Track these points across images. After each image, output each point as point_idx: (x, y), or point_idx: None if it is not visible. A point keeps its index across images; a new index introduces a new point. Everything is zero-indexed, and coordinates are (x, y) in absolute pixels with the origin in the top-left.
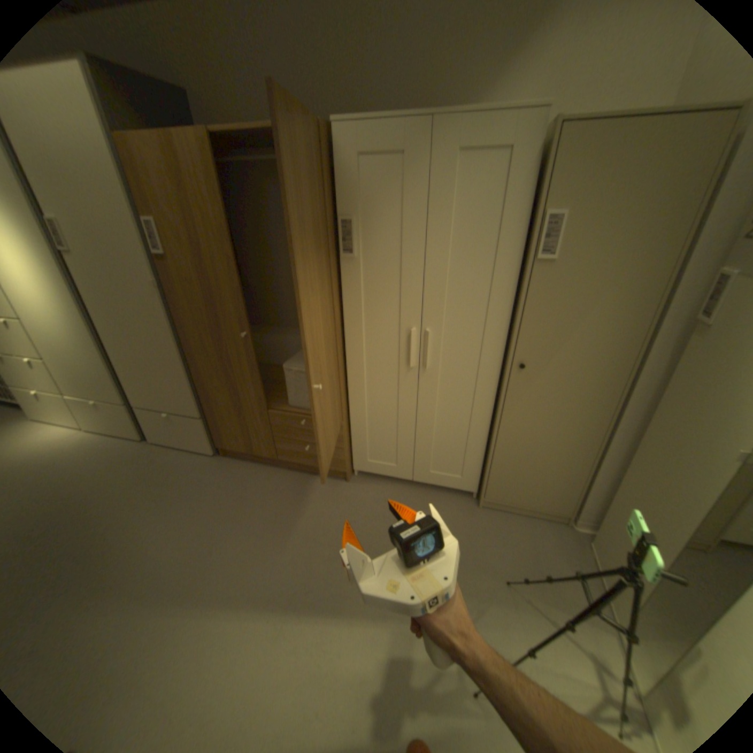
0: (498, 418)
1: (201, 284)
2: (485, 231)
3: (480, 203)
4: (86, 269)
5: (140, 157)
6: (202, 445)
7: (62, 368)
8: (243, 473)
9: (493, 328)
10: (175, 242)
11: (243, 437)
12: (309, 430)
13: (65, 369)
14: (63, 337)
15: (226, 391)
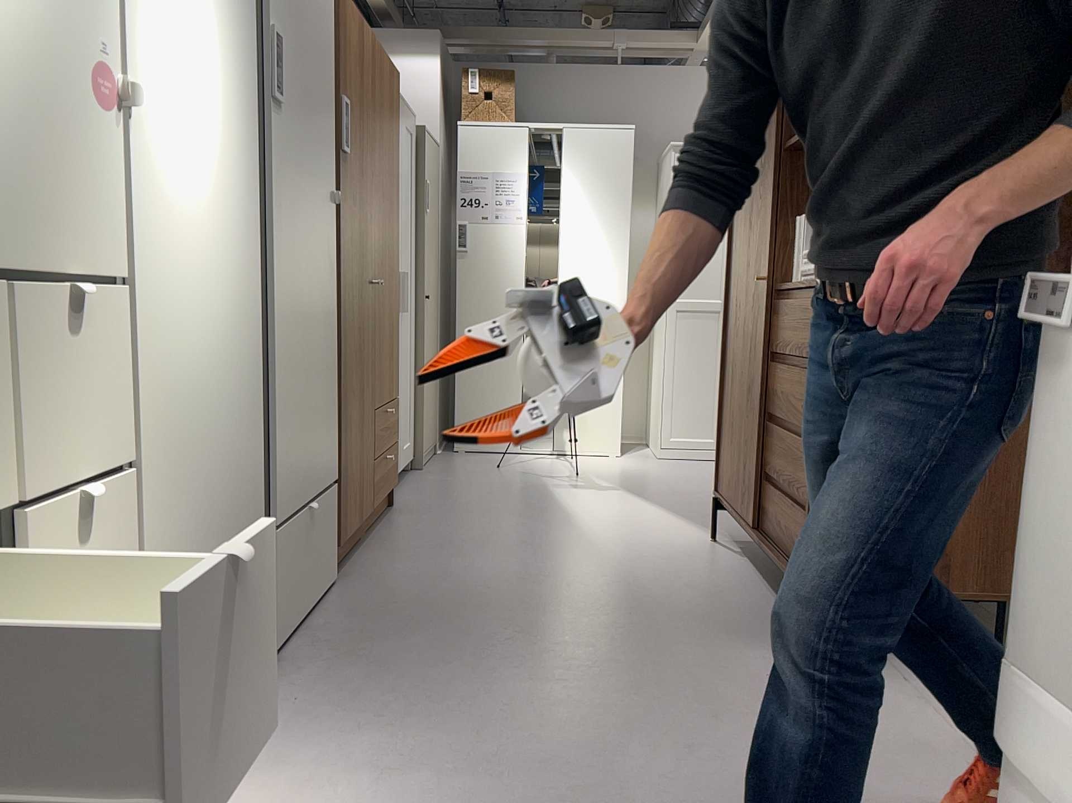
0: (423, 352)
1: (359, 204)
2: (409, 188)
3: (408, 167)
4: (287, 146)
5: (349, 25)
6: (330, 558)
7: (173, 468)
8: (378, 556)
9: (412, 267)
10: (353, 140)
11: (358, 486)
12: (387, 425)
13: (182, 464)
14: (212, 329)
15: (356, 391)
